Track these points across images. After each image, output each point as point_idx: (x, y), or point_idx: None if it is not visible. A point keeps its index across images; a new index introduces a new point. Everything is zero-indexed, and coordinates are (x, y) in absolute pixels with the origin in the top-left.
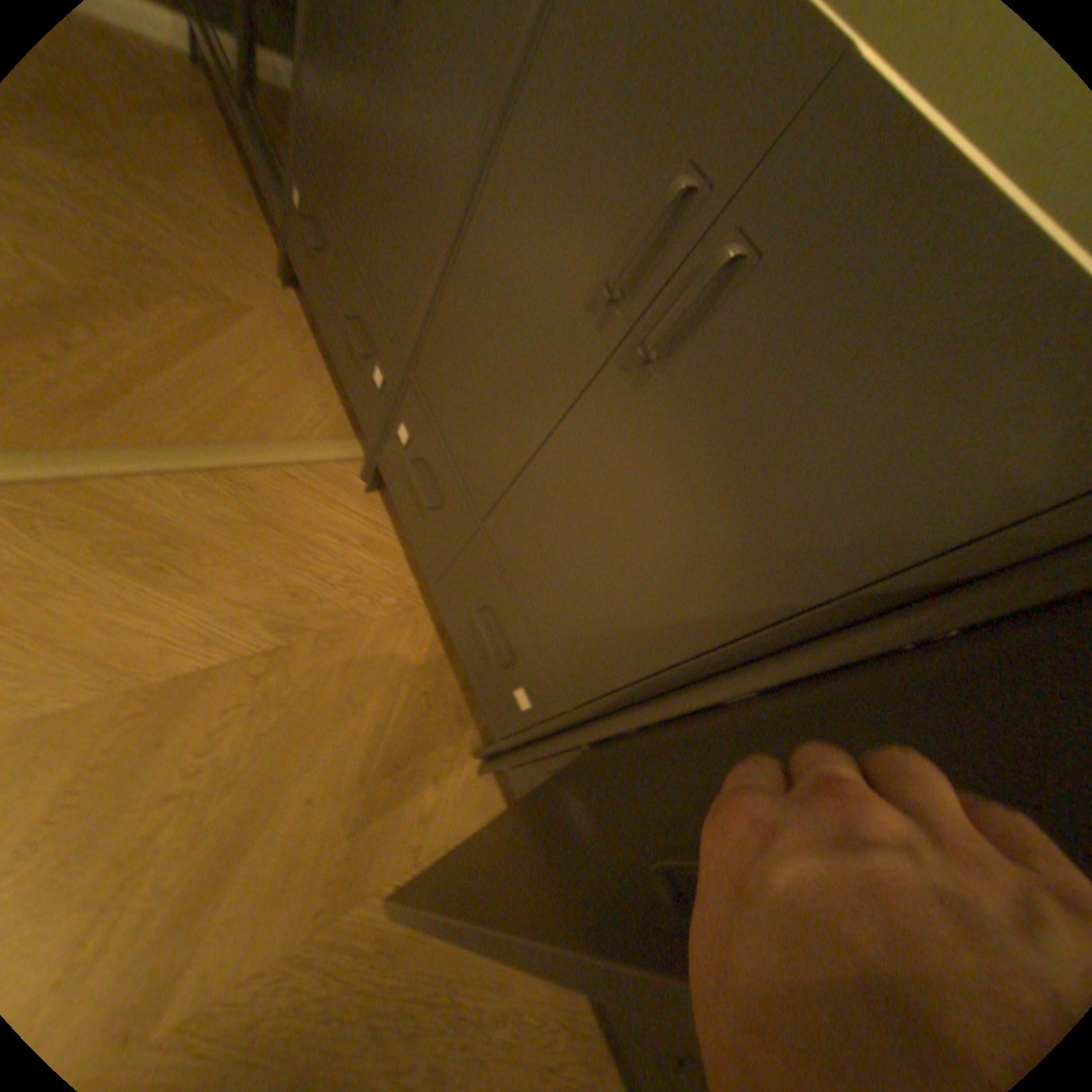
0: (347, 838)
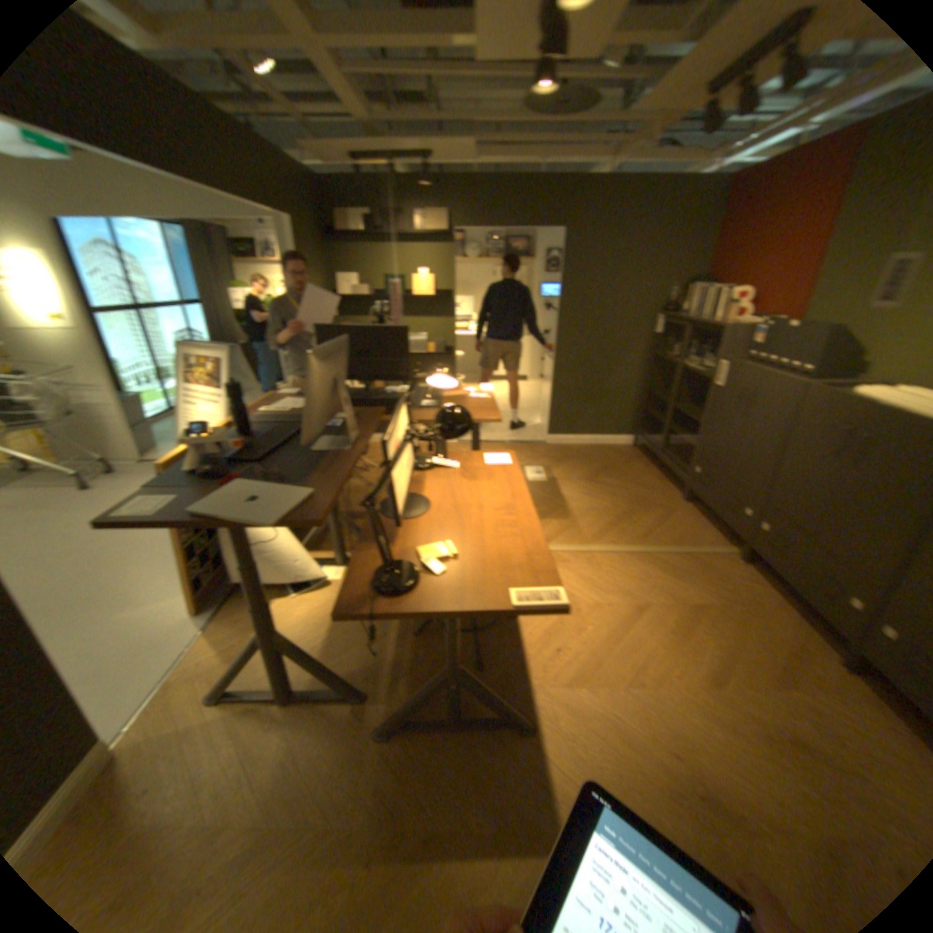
0: (779, 669)
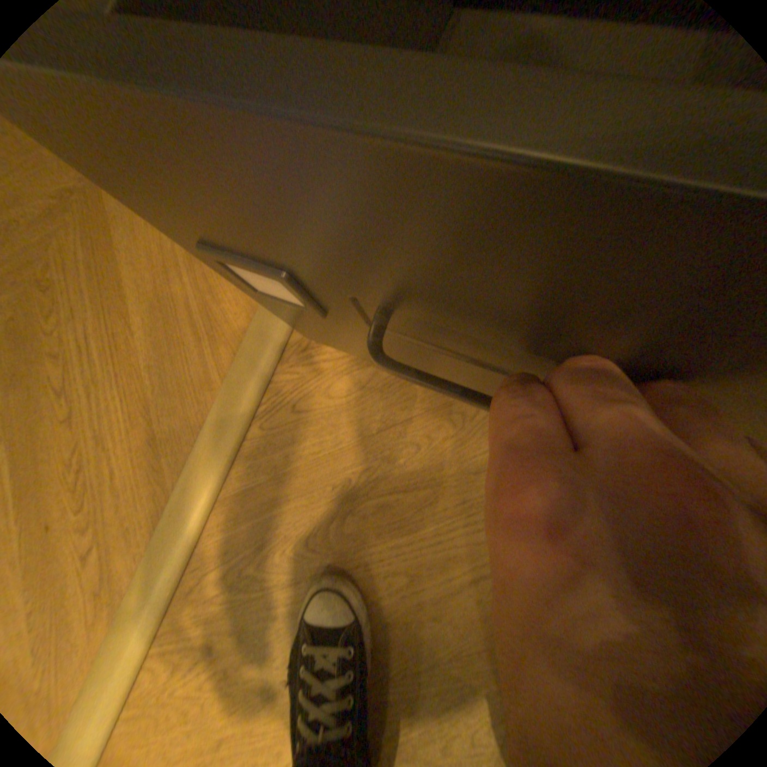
0: None
